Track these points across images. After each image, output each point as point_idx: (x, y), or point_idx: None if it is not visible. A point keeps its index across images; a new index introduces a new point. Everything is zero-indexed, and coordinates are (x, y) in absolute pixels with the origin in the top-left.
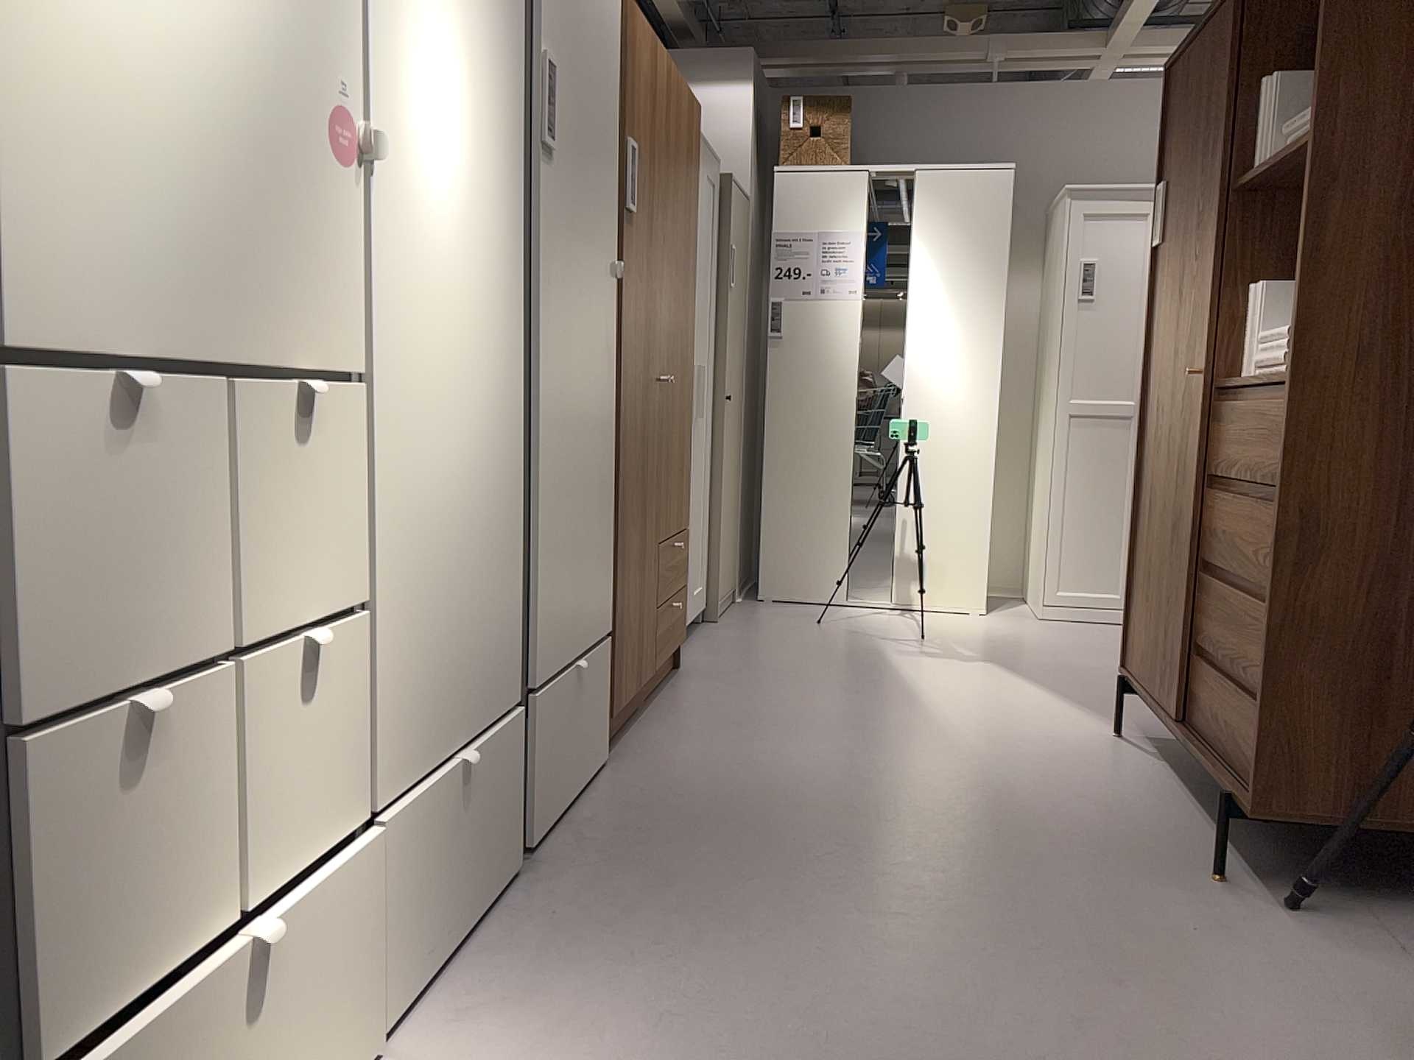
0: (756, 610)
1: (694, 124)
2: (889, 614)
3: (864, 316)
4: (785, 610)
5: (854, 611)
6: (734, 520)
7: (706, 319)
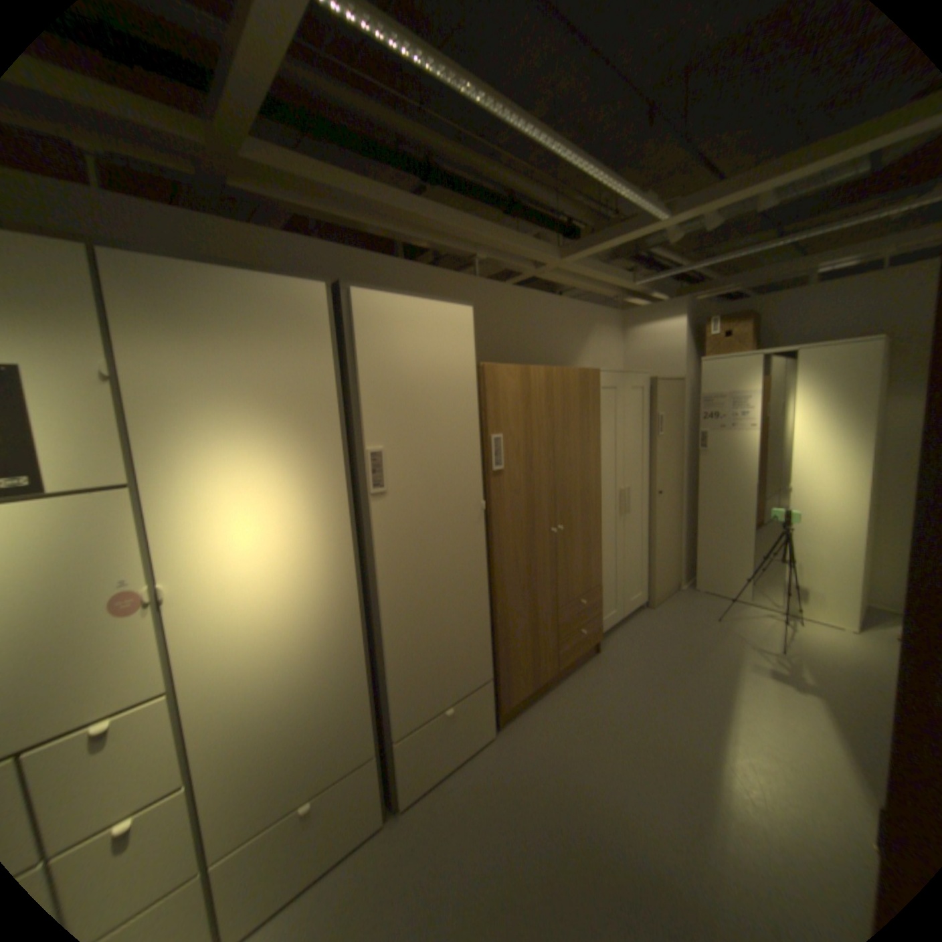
0: (688, 600)
1: (591, 383)
2: (778, 619)
3: (762, 439)
4: (707, 603)
5: (754, 611)
6: (675, 551)
7: (637, 459)
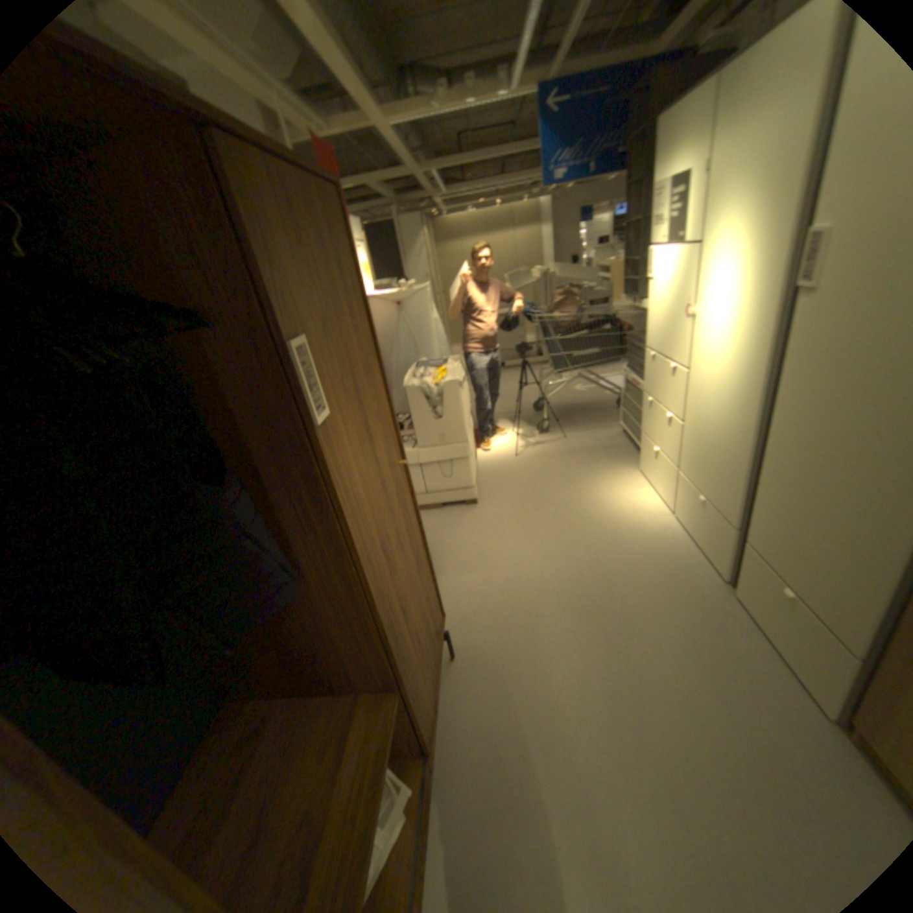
0: None
1: None
2: None
3: None
4: None
5: None
6: None
7: None
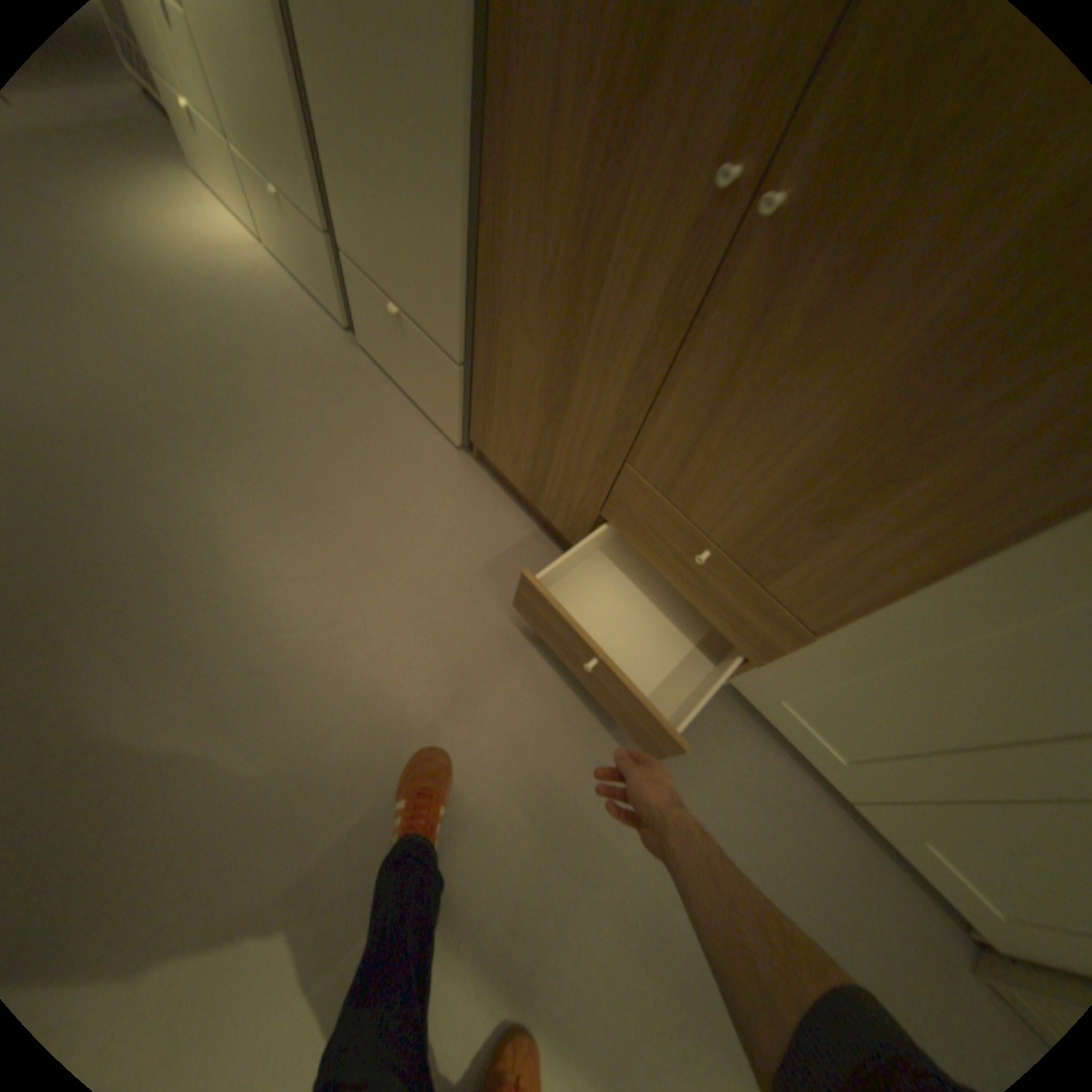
0: None
1: None
2: None
3: None
4: None
5: None
6: None
7: None
